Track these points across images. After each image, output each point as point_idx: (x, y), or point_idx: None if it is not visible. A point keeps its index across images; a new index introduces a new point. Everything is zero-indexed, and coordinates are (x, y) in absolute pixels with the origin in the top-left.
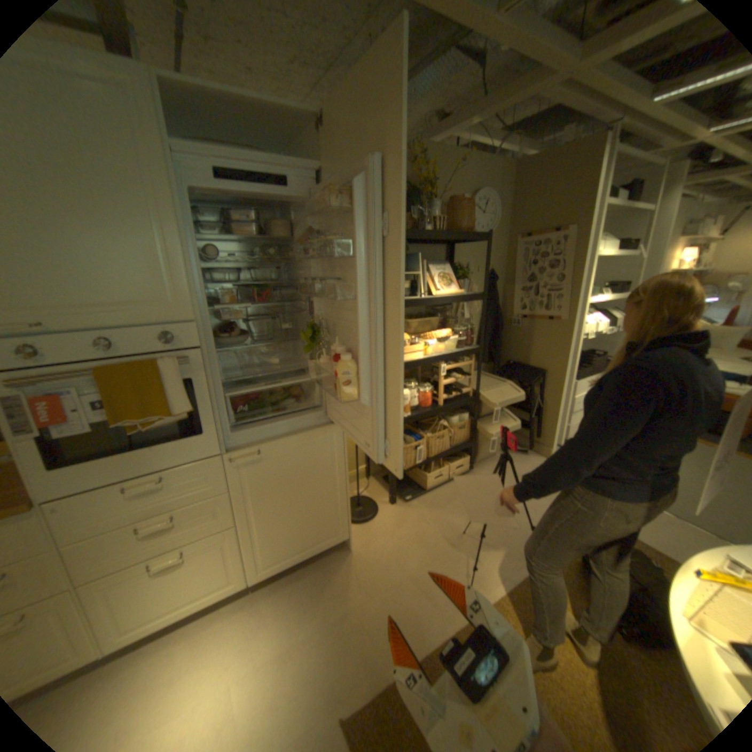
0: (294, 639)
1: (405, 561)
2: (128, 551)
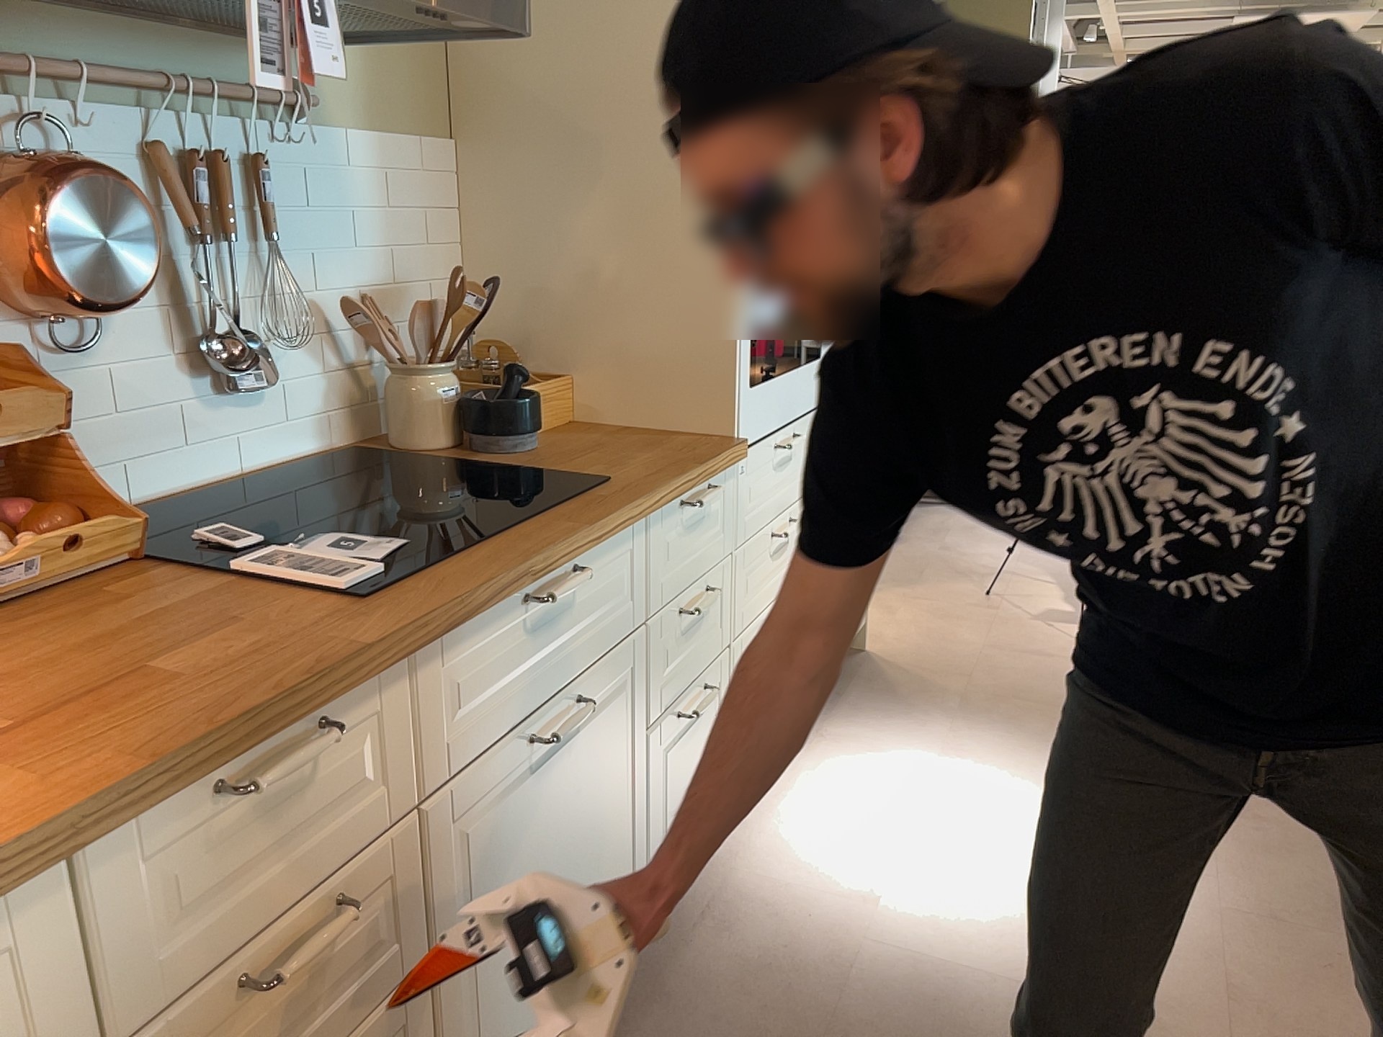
0: (934, 733)
1: (954, 635)
2: (764, 579)
